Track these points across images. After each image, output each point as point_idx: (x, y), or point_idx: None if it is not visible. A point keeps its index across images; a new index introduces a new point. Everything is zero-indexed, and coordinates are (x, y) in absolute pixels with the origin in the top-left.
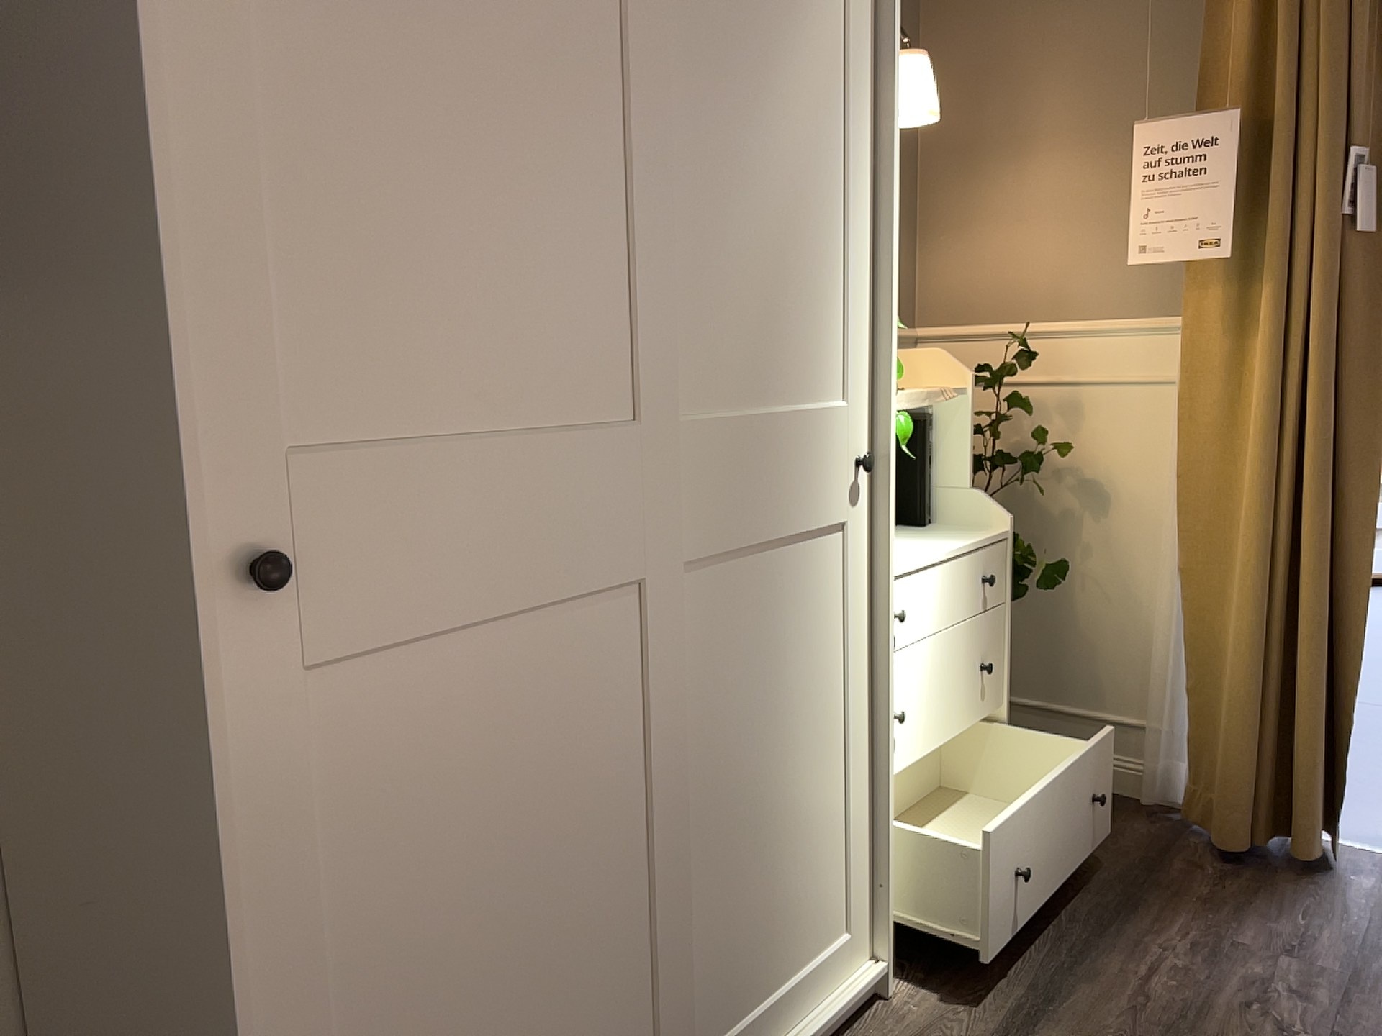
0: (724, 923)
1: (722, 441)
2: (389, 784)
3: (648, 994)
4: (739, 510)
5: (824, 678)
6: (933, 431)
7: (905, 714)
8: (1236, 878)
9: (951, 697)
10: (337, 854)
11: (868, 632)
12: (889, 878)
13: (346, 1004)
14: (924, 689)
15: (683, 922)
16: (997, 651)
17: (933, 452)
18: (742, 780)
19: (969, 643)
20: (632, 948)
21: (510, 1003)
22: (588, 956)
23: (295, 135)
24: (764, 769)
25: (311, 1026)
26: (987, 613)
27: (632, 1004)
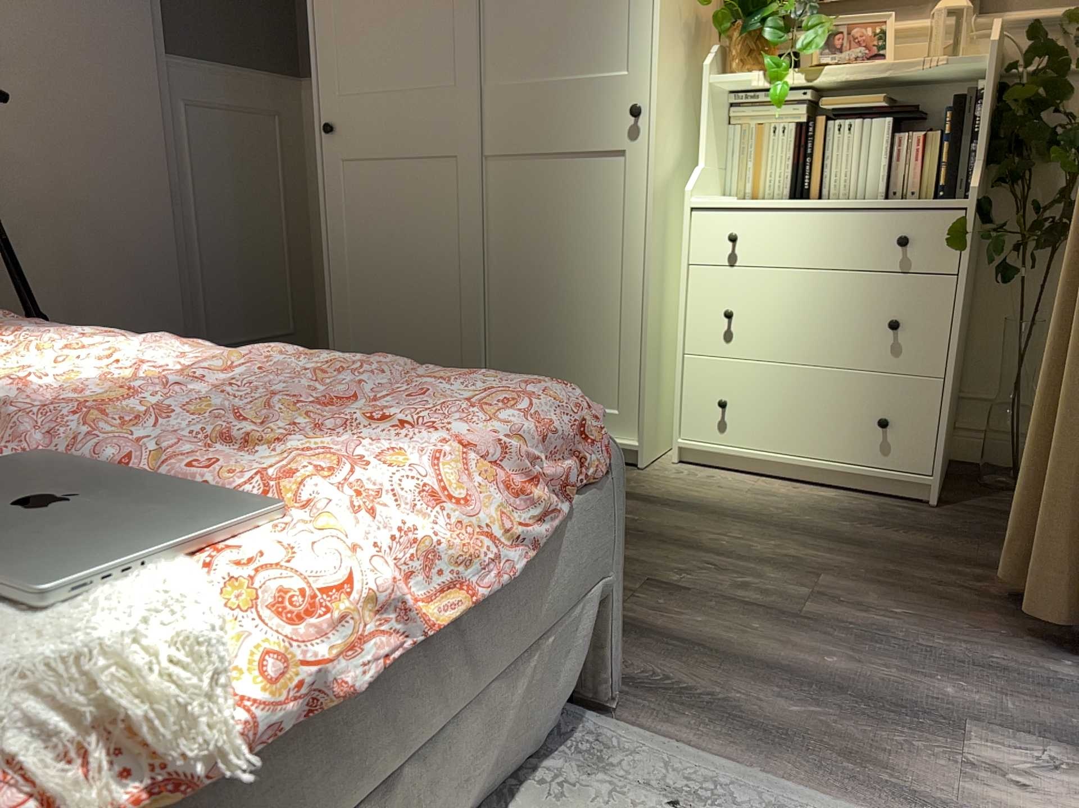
0: (516, 341)
1: (515, 98)
2: (364, 205)
3: (457, 337)
4: (526, 134)
5: (600, 244)
6: (980, 104)
7: (730, 312)
8: (978, 601)
9: (827, 330)
10: (351, 220)
11: (642, 227)
12: (644, 392)
13: (353, 266)
14: (776, 307)
15: (486, 323)
16: (928, 318)
17: (977, 126)
18: (530, 276)
19: (862, 293)
20: (450, 313)
21: (400, 300)
22: (430, 303)
23: (341, 6)
24: (546, 277)
25: (342, 266)
26: (907, 275)
27: (451, 337)
